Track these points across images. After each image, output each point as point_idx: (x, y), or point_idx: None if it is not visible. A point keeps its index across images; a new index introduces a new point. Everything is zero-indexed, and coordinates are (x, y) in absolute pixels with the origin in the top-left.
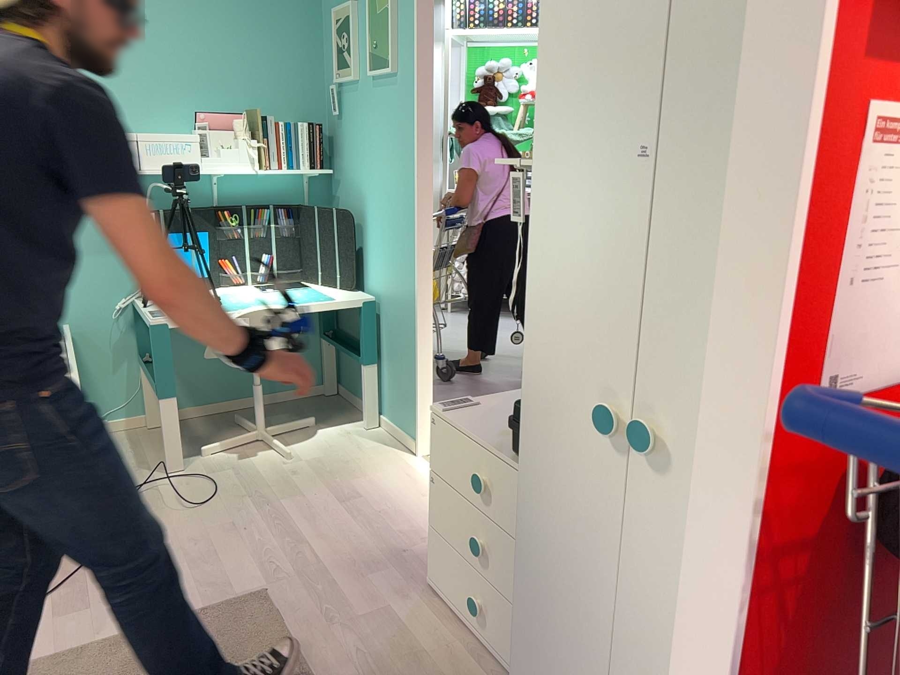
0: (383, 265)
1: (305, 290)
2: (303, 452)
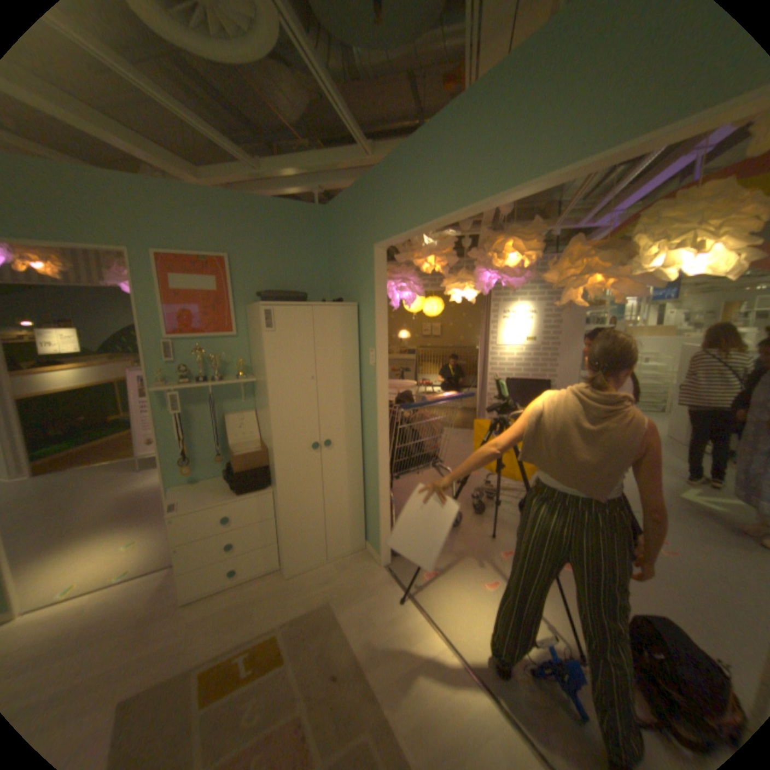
0: None
1: None
2: None
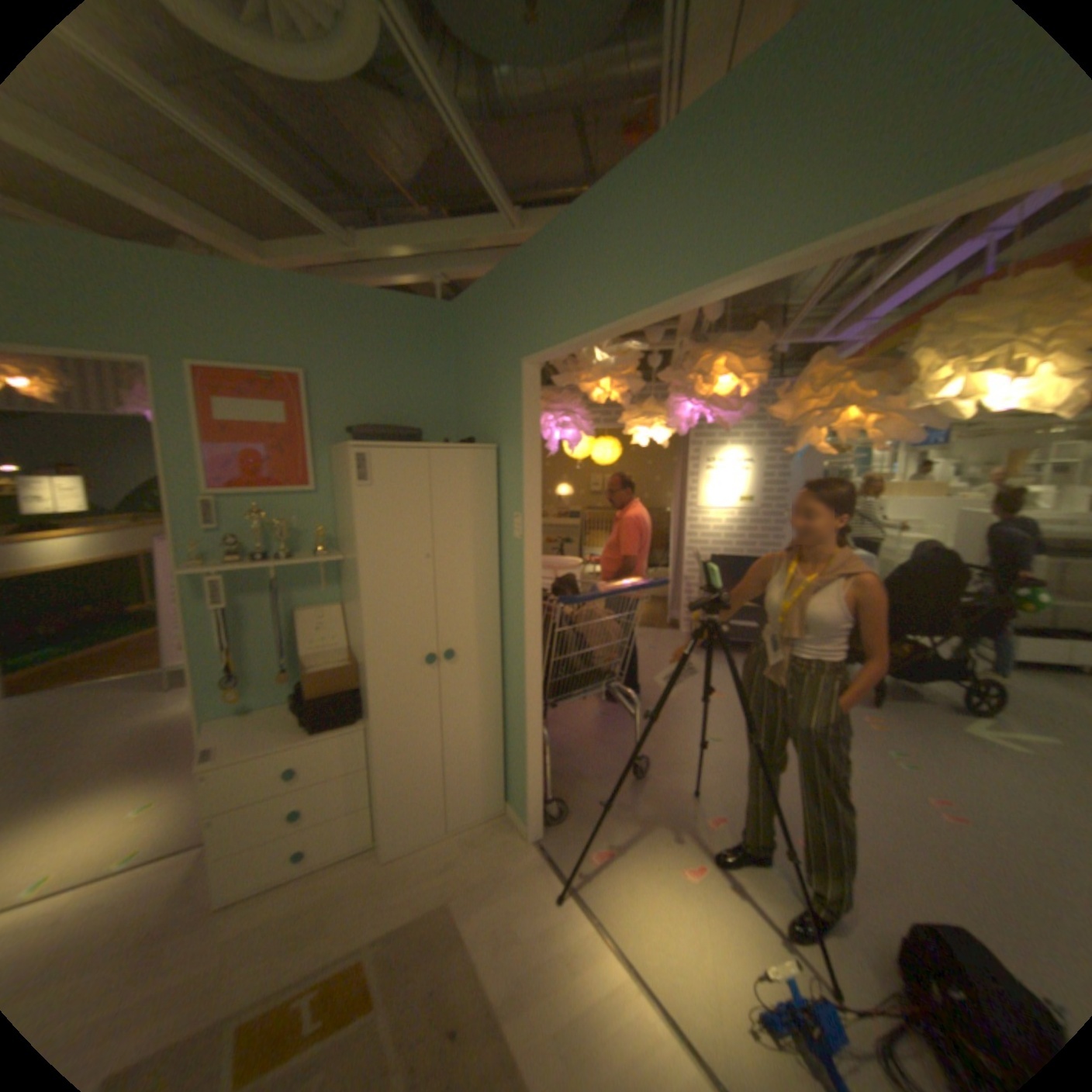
0: None
1: None
2: None
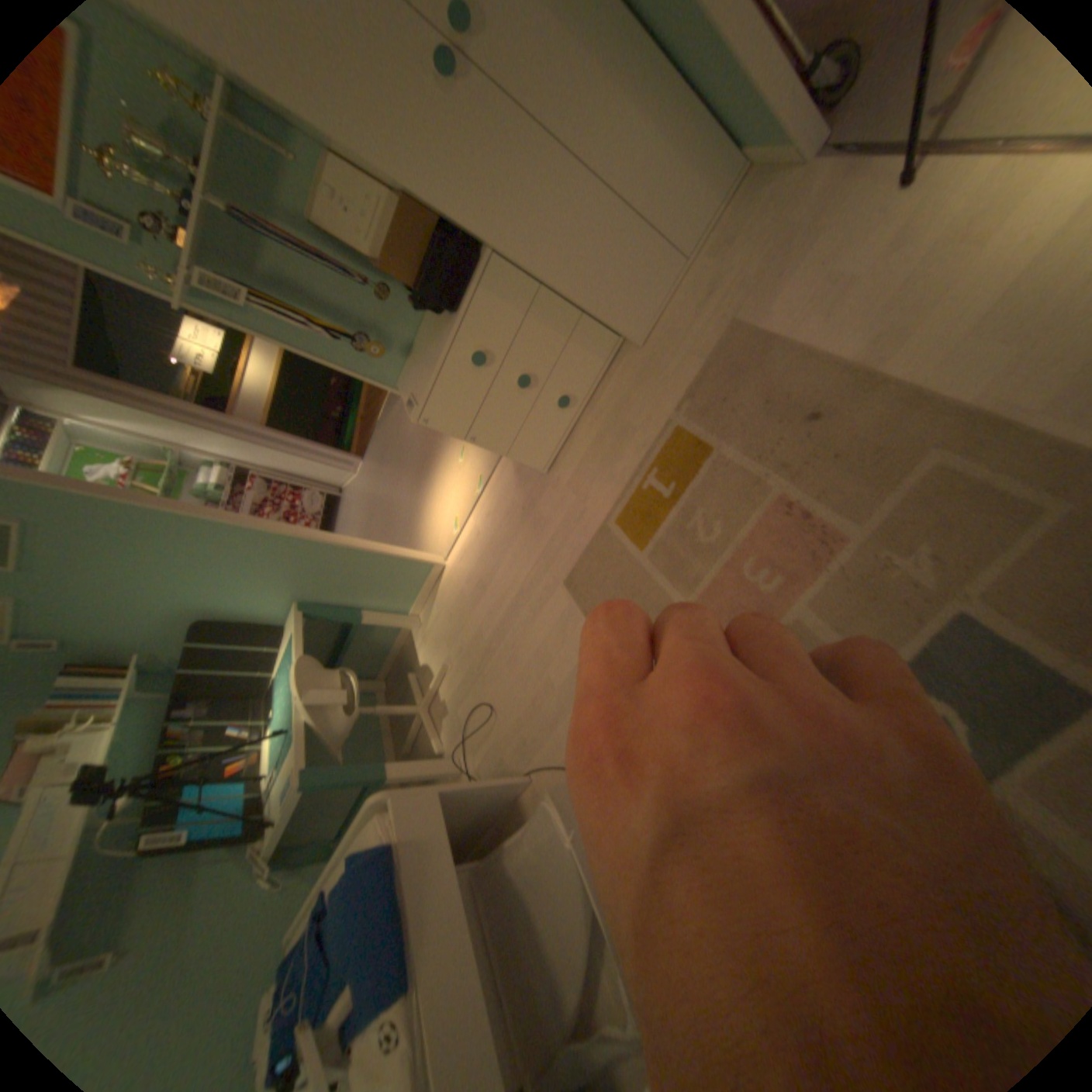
0: (260, 585)
1: (274, 678)
2: (439, 658)
